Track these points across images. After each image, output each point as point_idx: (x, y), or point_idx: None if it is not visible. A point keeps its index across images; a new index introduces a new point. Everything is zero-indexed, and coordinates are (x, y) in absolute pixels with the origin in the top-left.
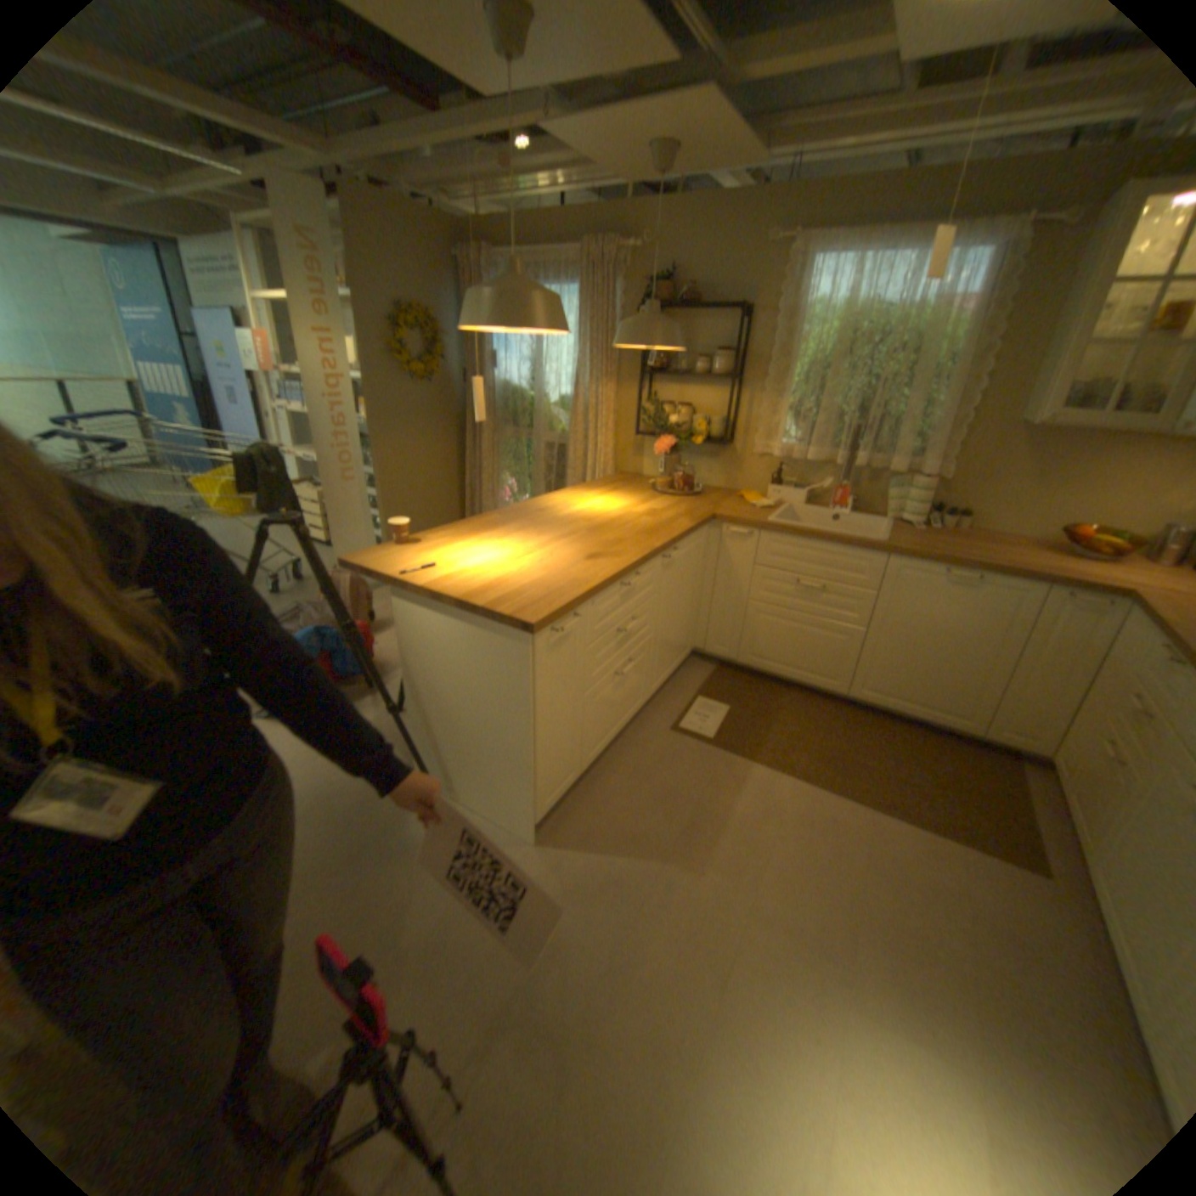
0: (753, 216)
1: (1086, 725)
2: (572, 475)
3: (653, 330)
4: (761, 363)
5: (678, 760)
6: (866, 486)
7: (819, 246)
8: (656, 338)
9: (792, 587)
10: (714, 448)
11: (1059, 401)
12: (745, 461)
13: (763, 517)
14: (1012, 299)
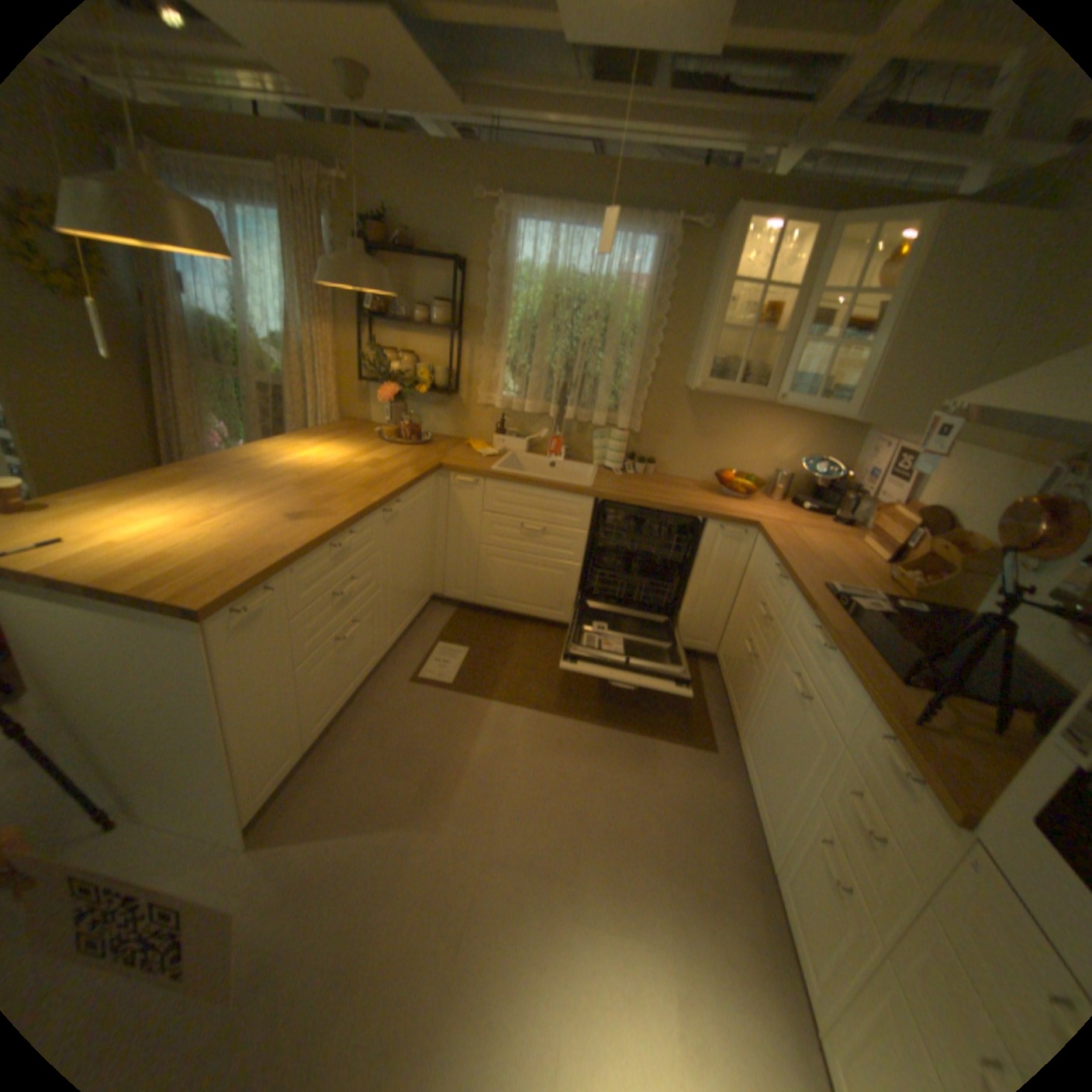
0: (459, 171)
1: (734, 627)
2: (292, 419)
3: (358, 270)
4: (479, 317)
5: (417, 712)
6: (576, 437)
7: (521, 212)
8: (362, 280)
9: (518, 531)
10: (442, 398)
11: (706, 373)
12: (472, 411)
13: (487, 466)
14: (672, 285)
